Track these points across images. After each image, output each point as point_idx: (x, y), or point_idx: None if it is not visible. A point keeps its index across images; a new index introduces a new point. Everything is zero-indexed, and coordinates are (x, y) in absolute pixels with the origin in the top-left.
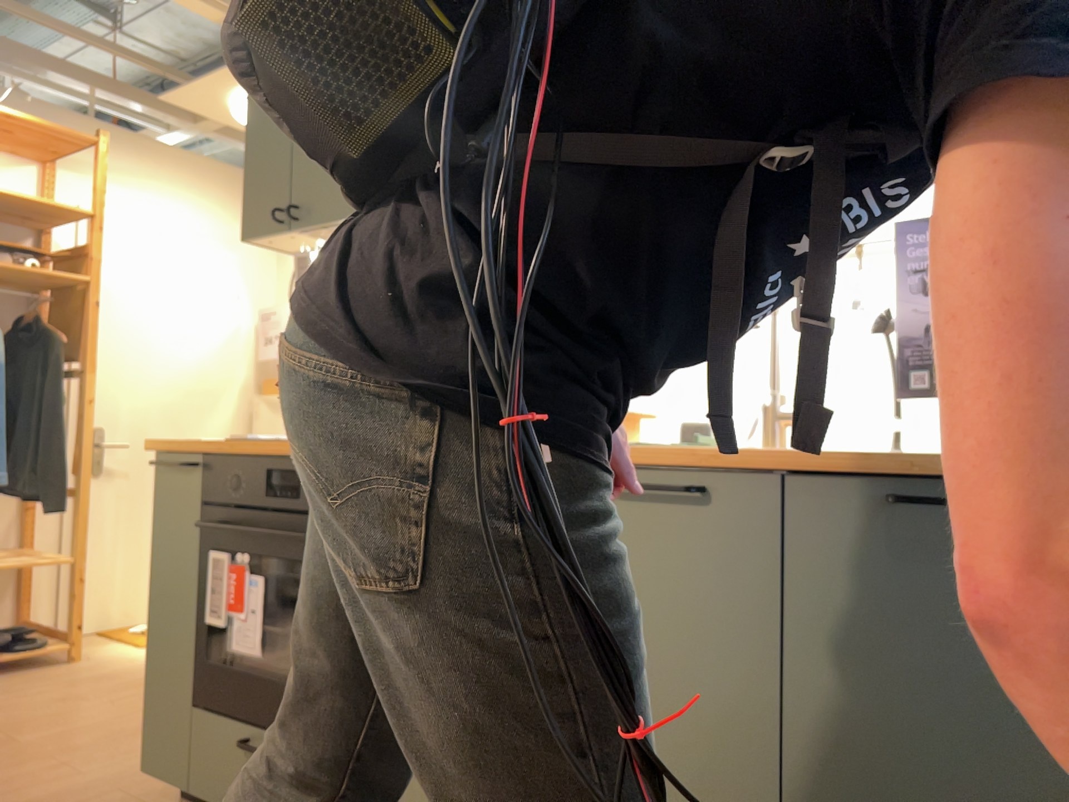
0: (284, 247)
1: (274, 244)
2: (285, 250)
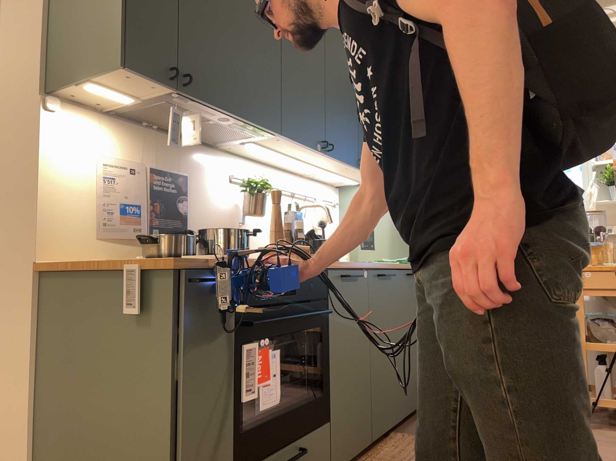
0: (115, 79)
1: (123, 77)
2: (101, 78)
